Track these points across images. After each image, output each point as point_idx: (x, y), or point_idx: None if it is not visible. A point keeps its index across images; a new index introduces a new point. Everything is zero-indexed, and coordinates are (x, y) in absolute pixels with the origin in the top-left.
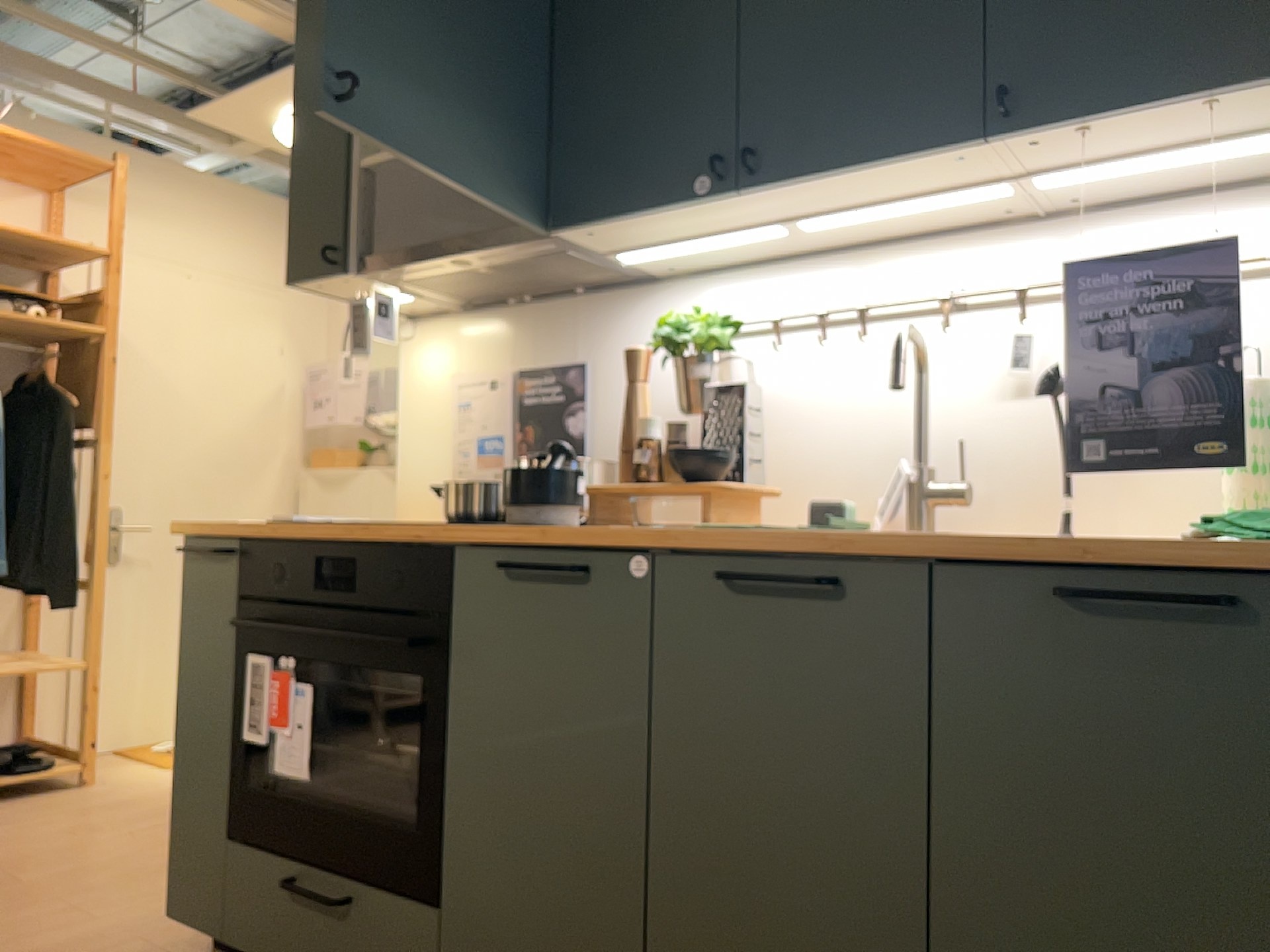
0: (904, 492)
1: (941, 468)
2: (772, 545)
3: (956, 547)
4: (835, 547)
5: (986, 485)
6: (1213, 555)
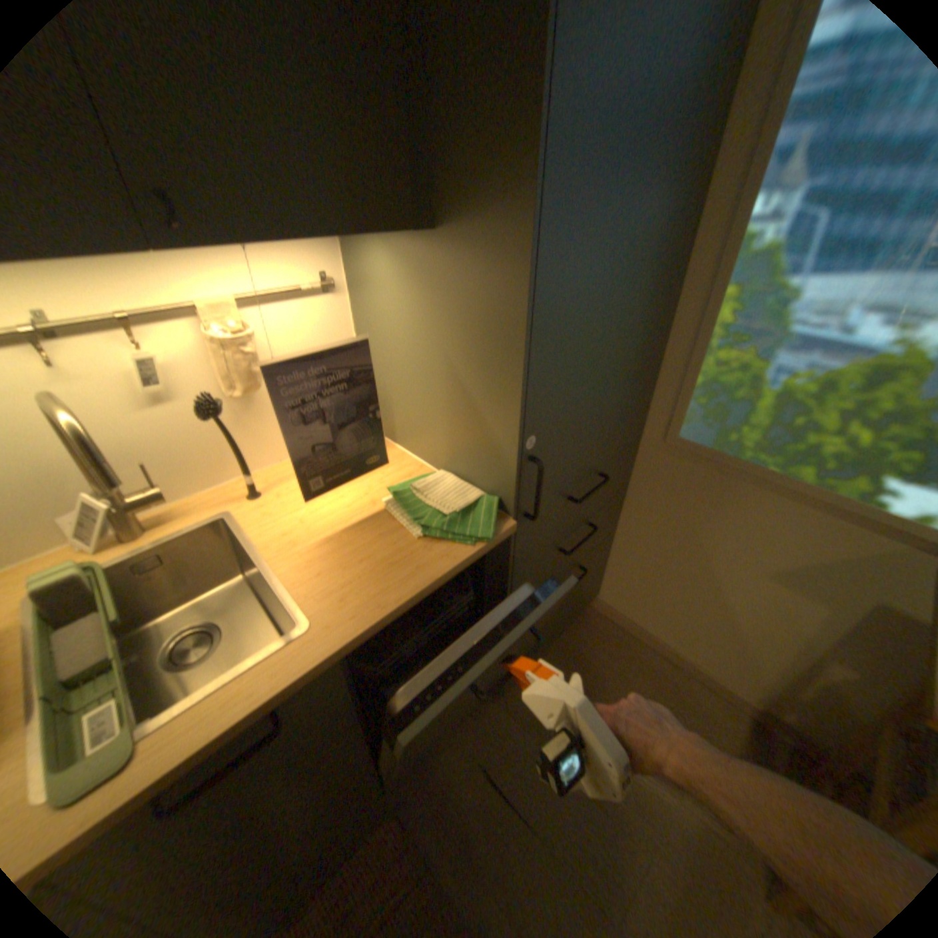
0: (102, 519)
1: (119, 481)
2: (190, 747)
3: (356, 644)
4: (265, 706)
5: (157, 471)
6: (465, 566)
